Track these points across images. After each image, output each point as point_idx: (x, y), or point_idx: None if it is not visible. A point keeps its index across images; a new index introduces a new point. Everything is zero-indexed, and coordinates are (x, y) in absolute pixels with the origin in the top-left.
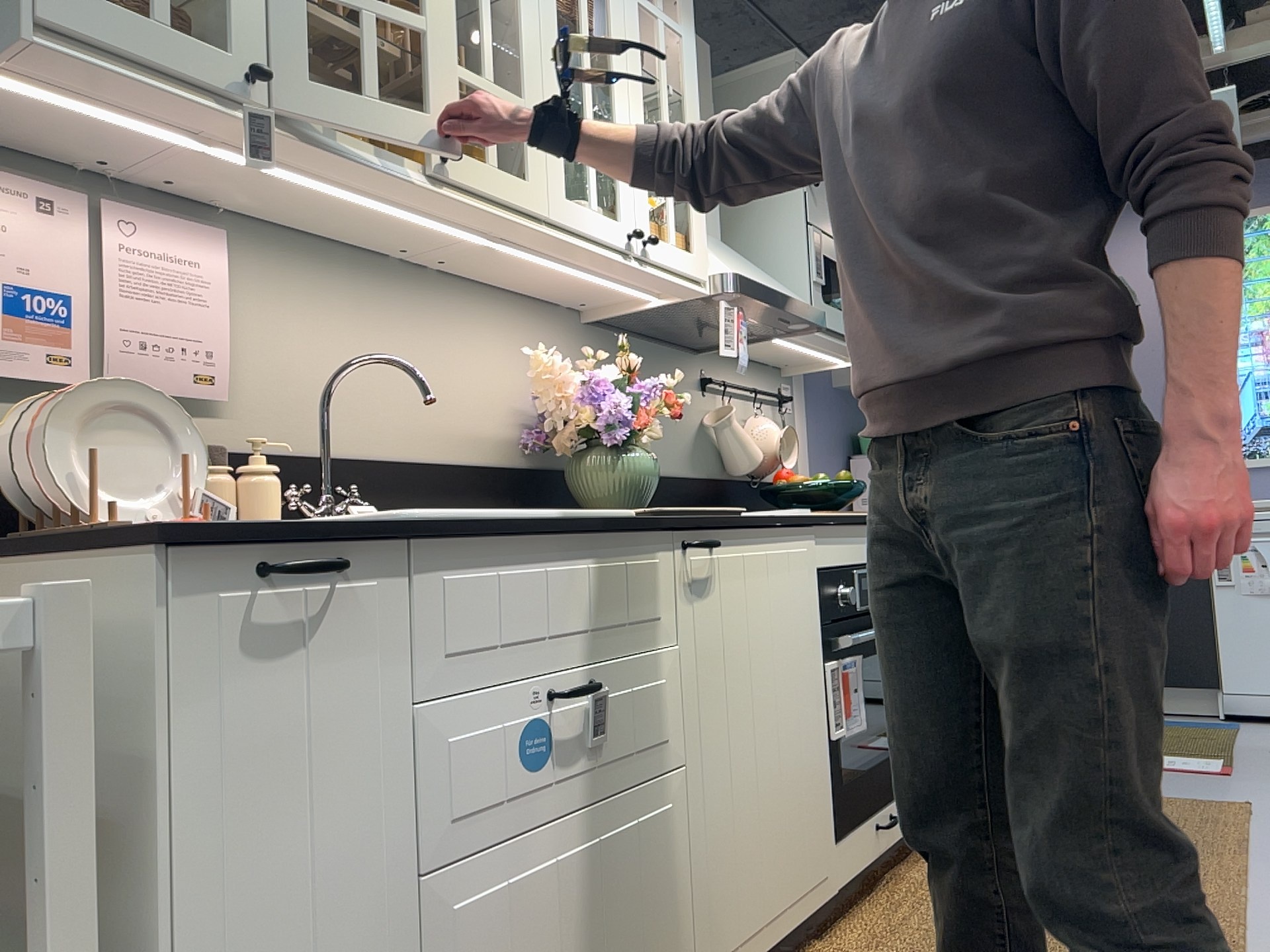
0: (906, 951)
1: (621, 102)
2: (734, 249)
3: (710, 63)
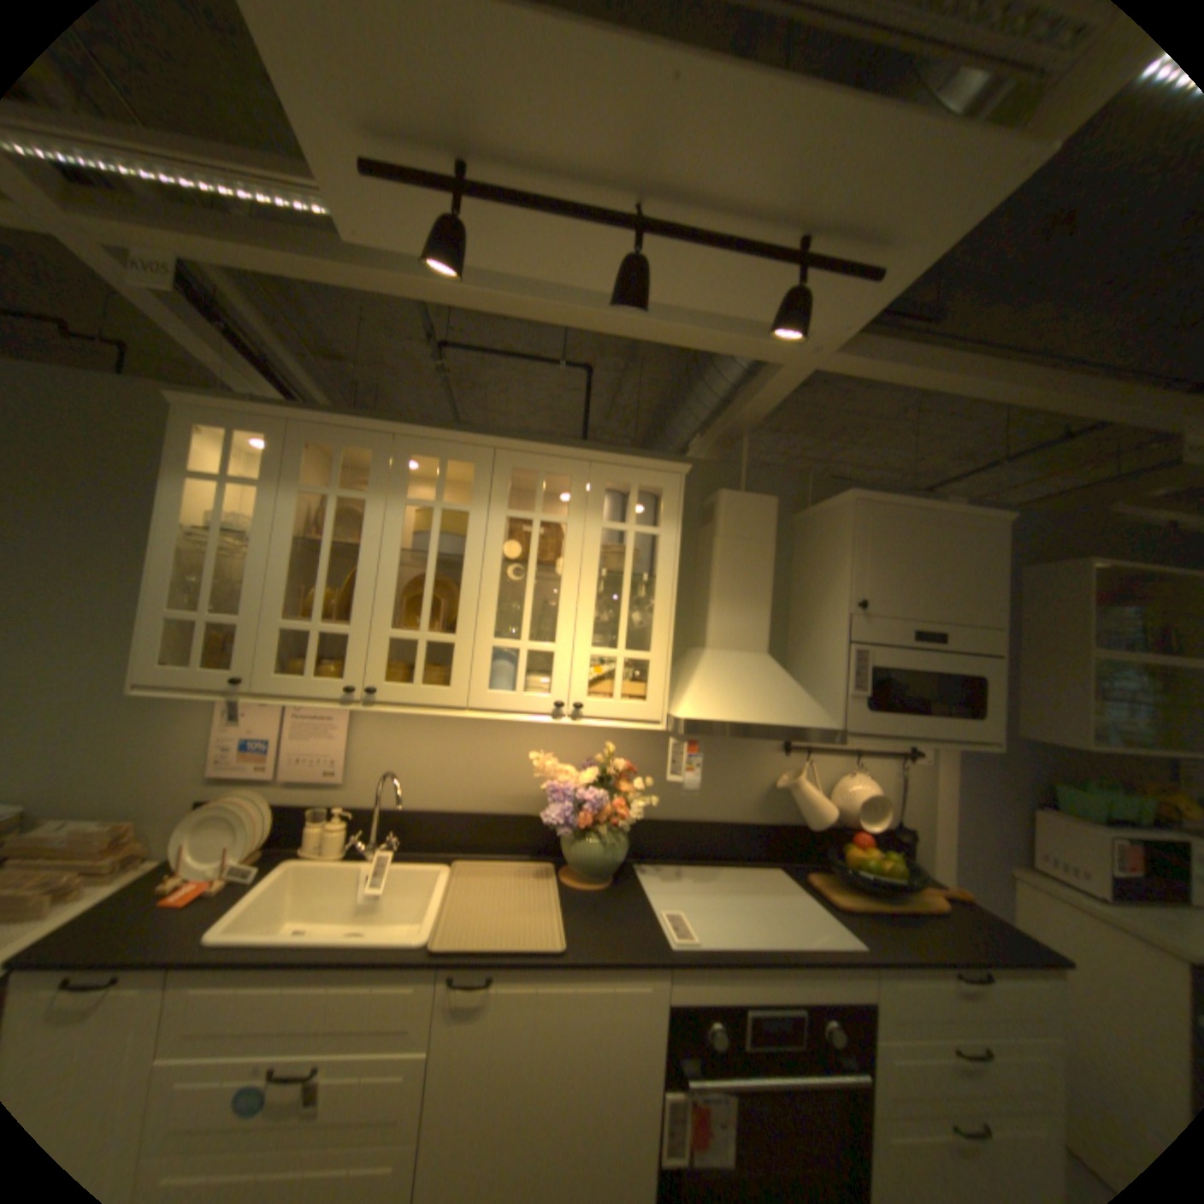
0: None
1: (566, 609)
2: (772, 663)
3: (772, 511)
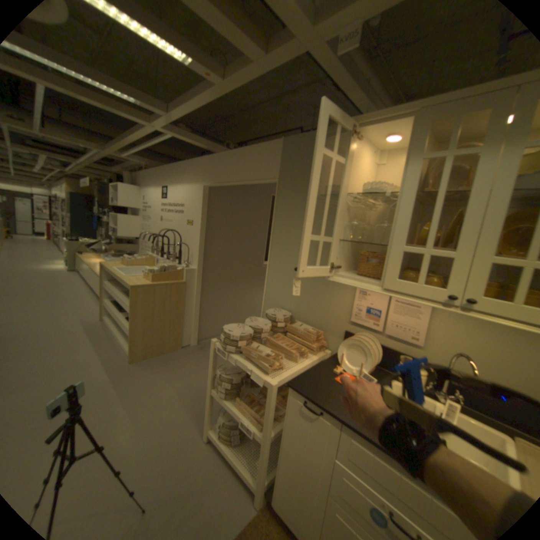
0: None
1: None
2: None
3: None
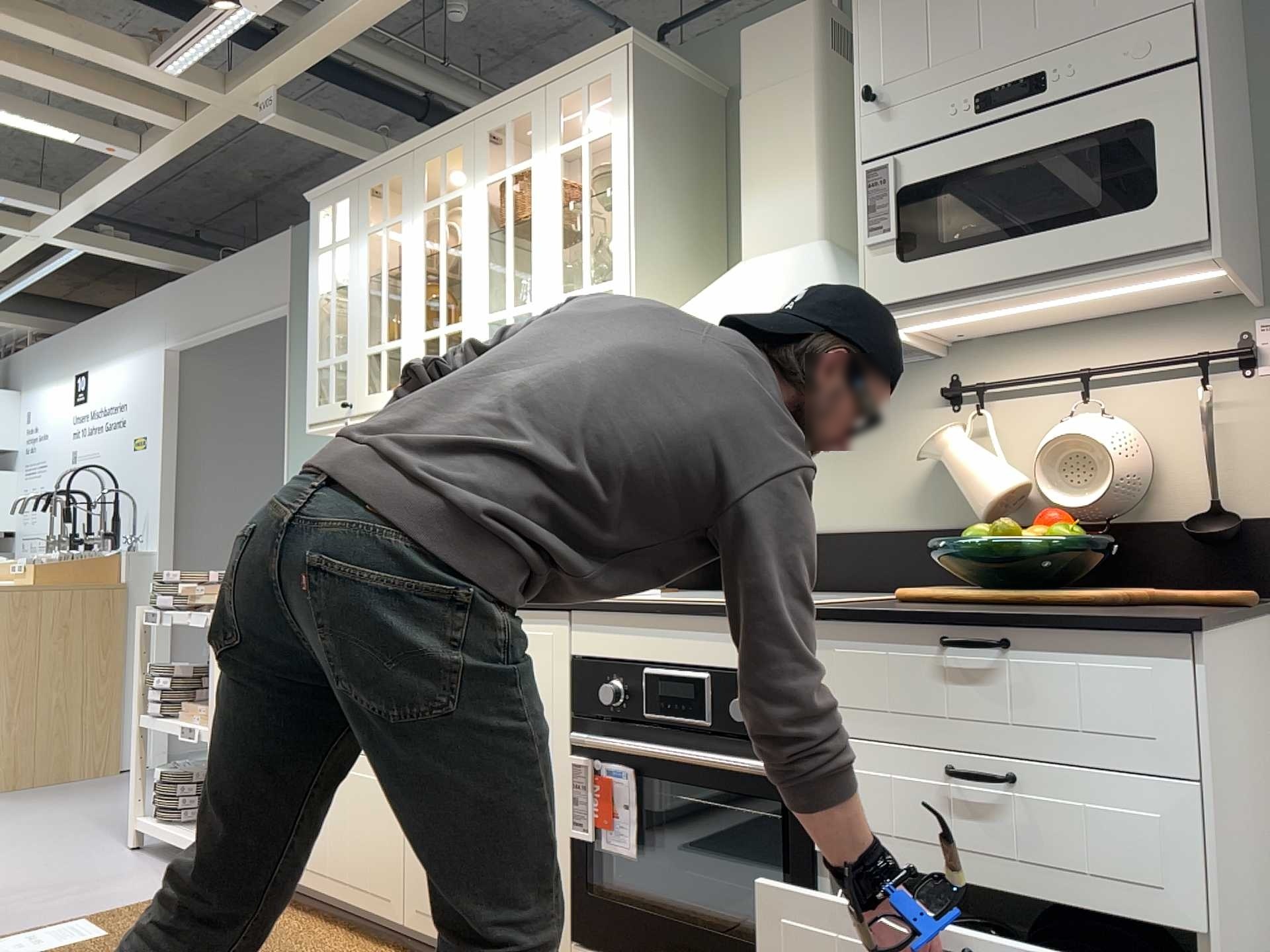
0: None
1: (536, 258)
2: (814, 247)
3: (805, 24)
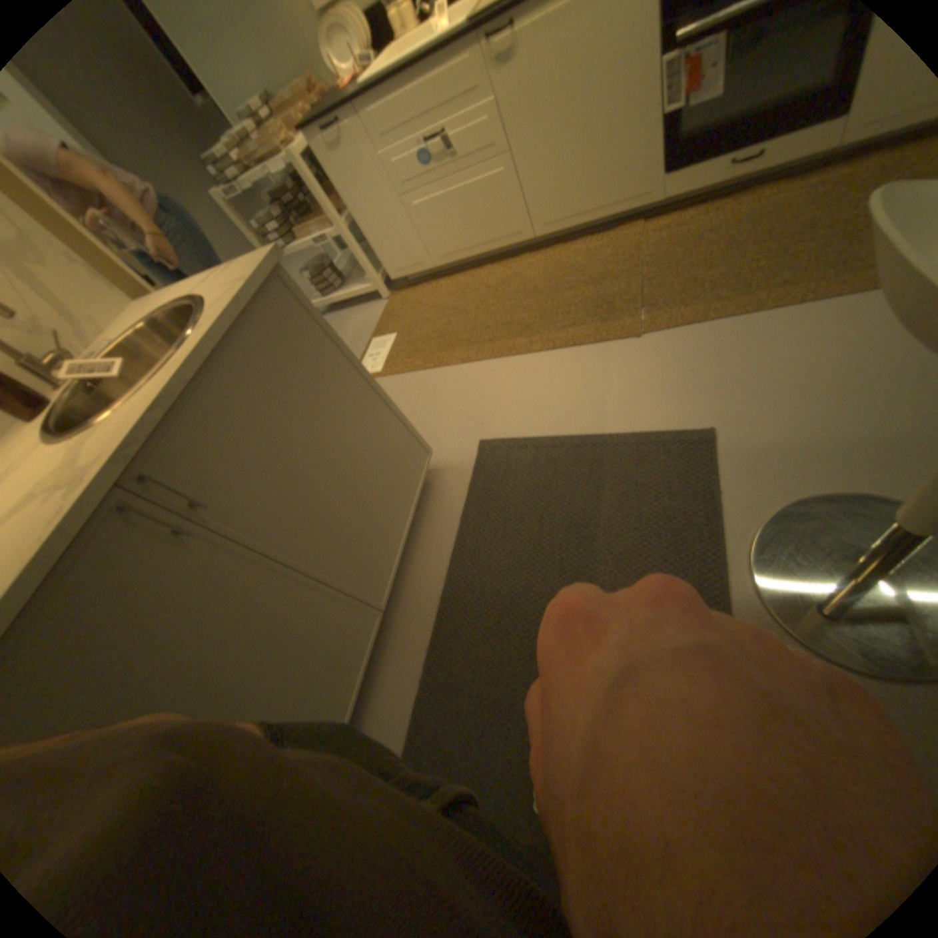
0: (659, 237)
1: None
2: None
3: None
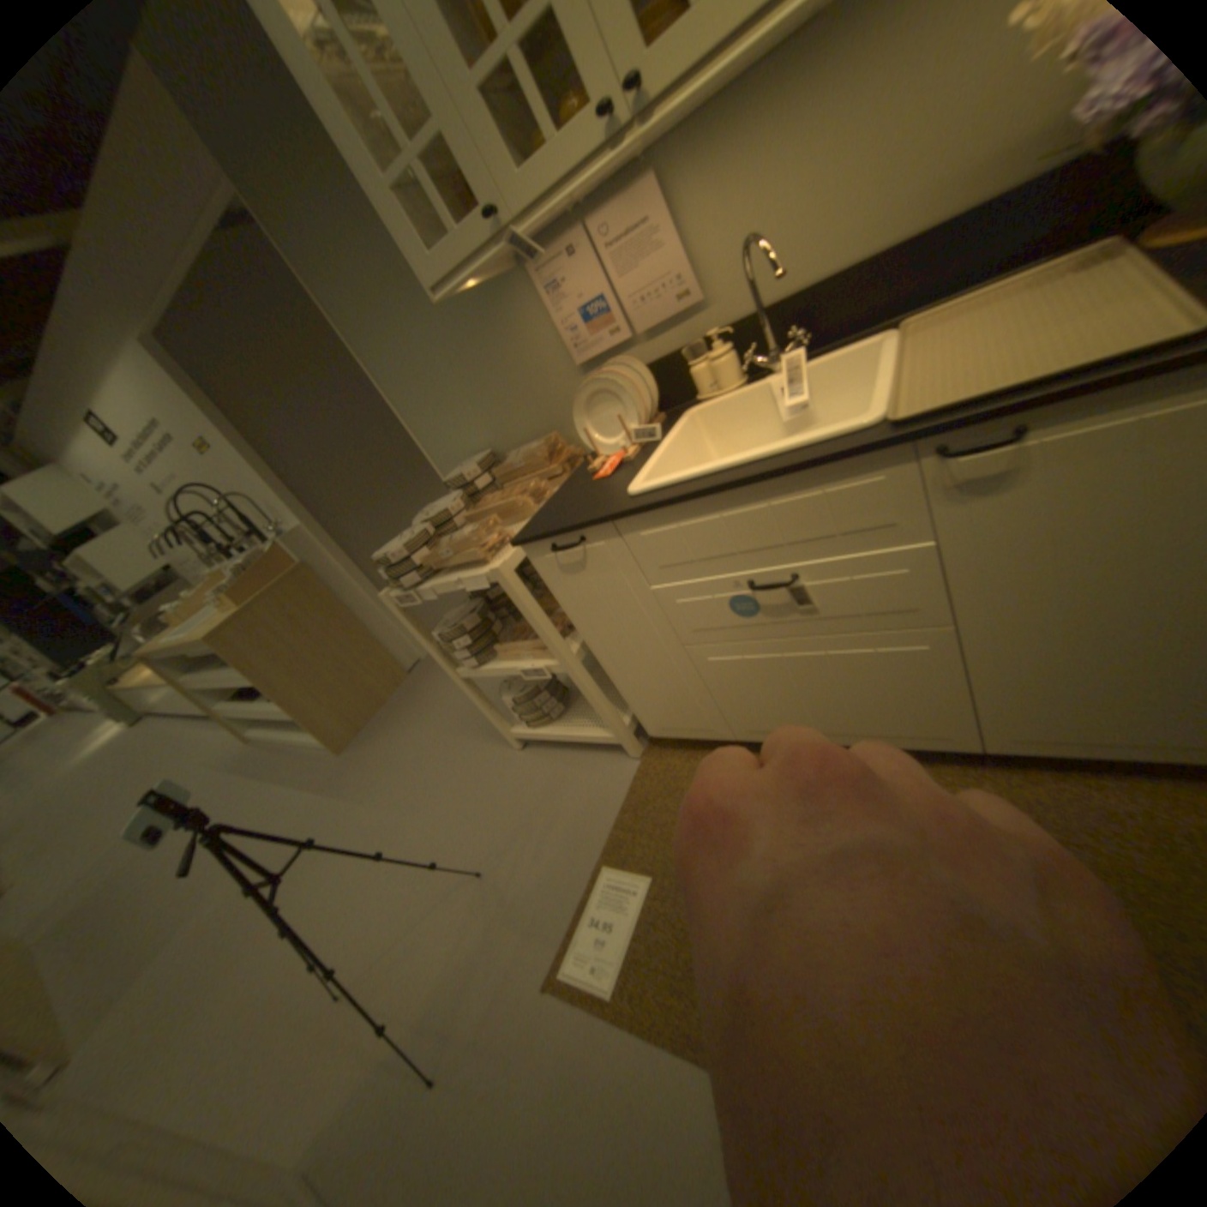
0: None
1: None
2: None
3: None
